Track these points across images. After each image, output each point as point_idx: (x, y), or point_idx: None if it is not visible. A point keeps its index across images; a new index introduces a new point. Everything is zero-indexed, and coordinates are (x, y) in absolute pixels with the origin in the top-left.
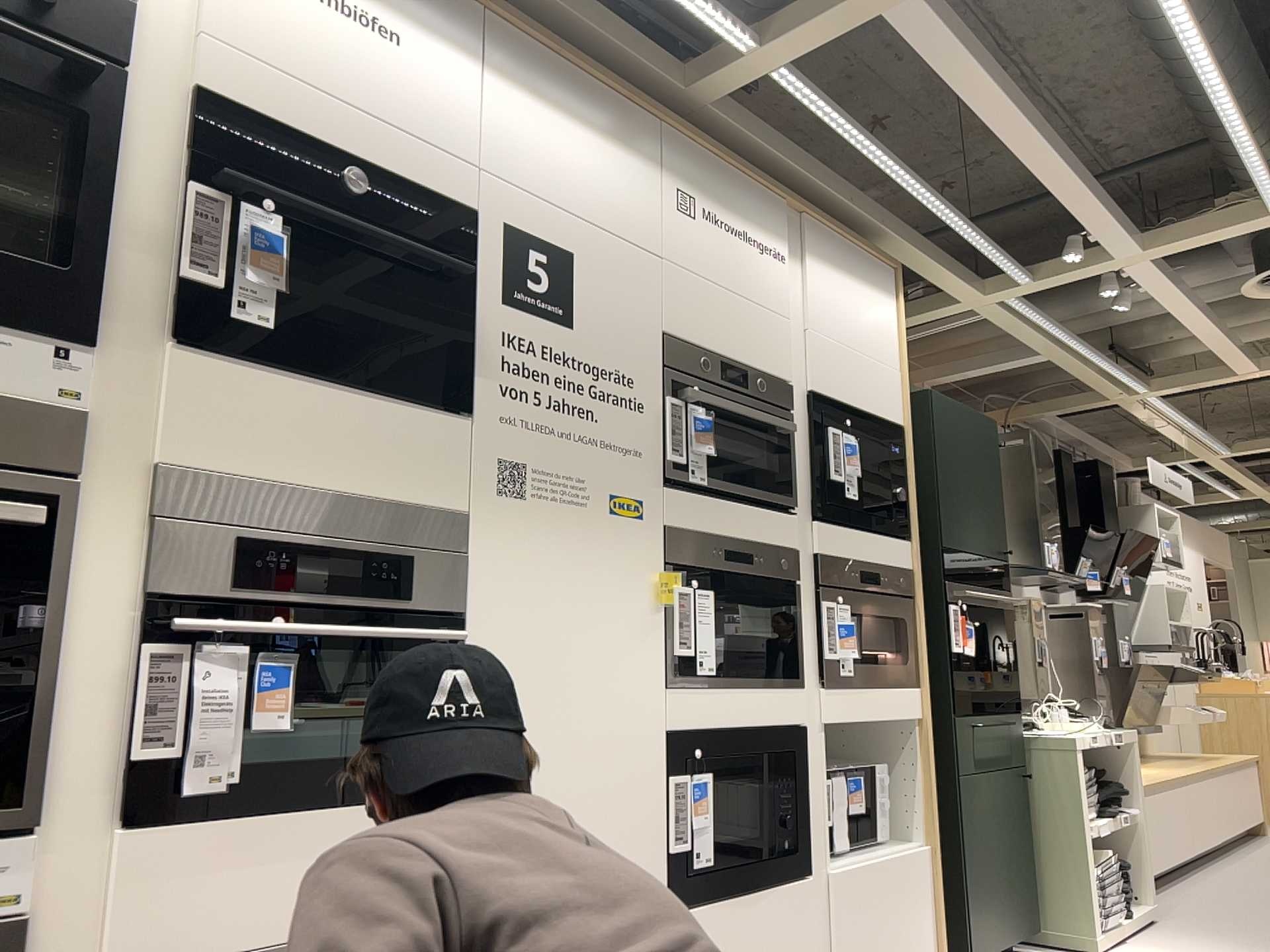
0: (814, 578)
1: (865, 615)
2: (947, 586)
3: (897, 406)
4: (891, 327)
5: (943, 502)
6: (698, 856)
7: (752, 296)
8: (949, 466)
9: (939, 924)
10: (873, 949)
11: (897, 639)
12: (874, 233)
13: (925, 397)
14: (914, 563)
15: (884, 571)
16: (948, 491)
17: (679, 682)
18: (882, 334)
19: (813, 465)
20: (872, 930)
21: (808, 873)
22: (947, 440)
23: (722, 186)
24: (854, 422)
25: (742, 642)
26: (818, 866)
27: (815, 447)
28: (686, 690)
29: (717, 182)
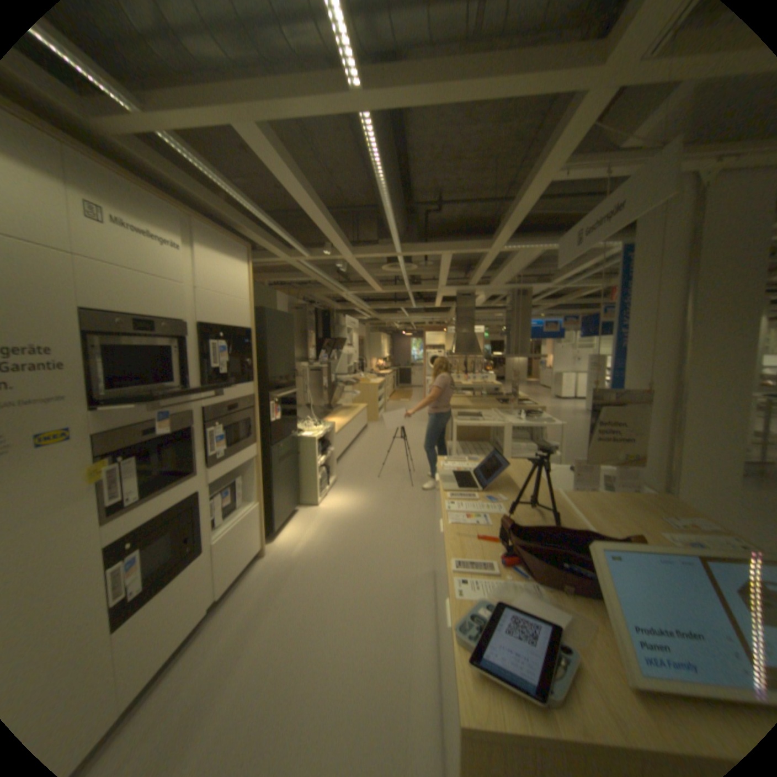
0: (201, 418)
1: (229, 425)
2: (269, 394)
3: (248, 319)
4: (245, 278)
5: (269, 358)
6: (129, 593)
7: (155, 272)
8: (272, 341)
9: (261, 529)
10: (231, 559)
11: (245, 428)
12: (237, 226)
13: (262, 310)
14: (254, 391)
15: (240, 400)
16: (271, 352)
17: (109, 517)
18: (241, 283)
19: (200, 361)
20: (231, 552)
21: (198, 553)
22: (272, 329)
23: (127, 197)
24: (224, 333)
25: (156, 472)
26: (204, 545)
27: (201, 353)
28: (115, 518)
29: (122, 195)
